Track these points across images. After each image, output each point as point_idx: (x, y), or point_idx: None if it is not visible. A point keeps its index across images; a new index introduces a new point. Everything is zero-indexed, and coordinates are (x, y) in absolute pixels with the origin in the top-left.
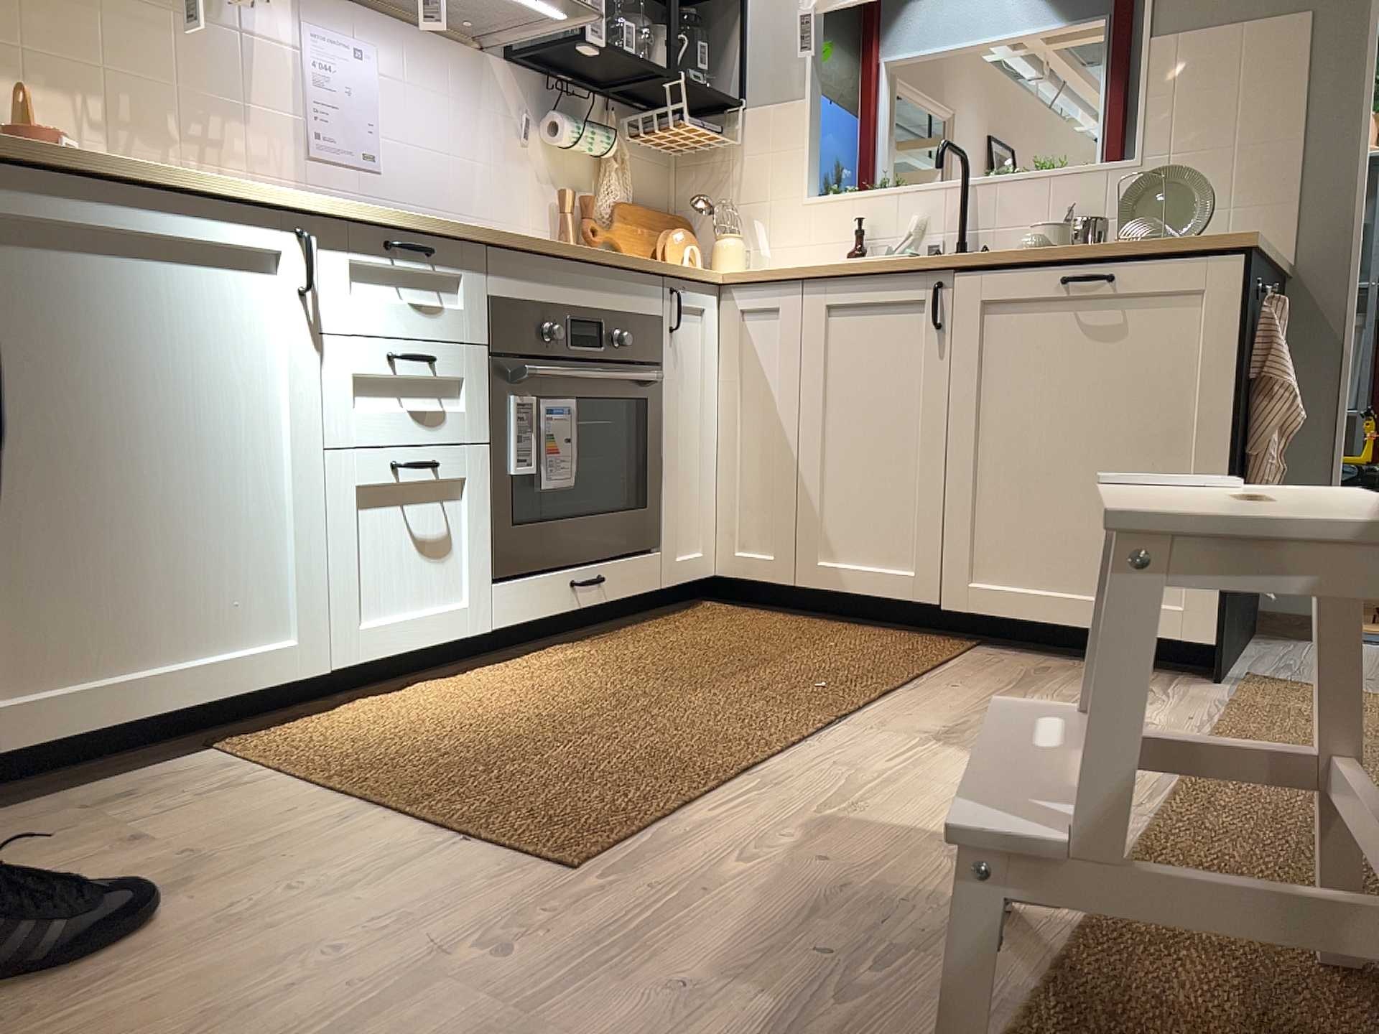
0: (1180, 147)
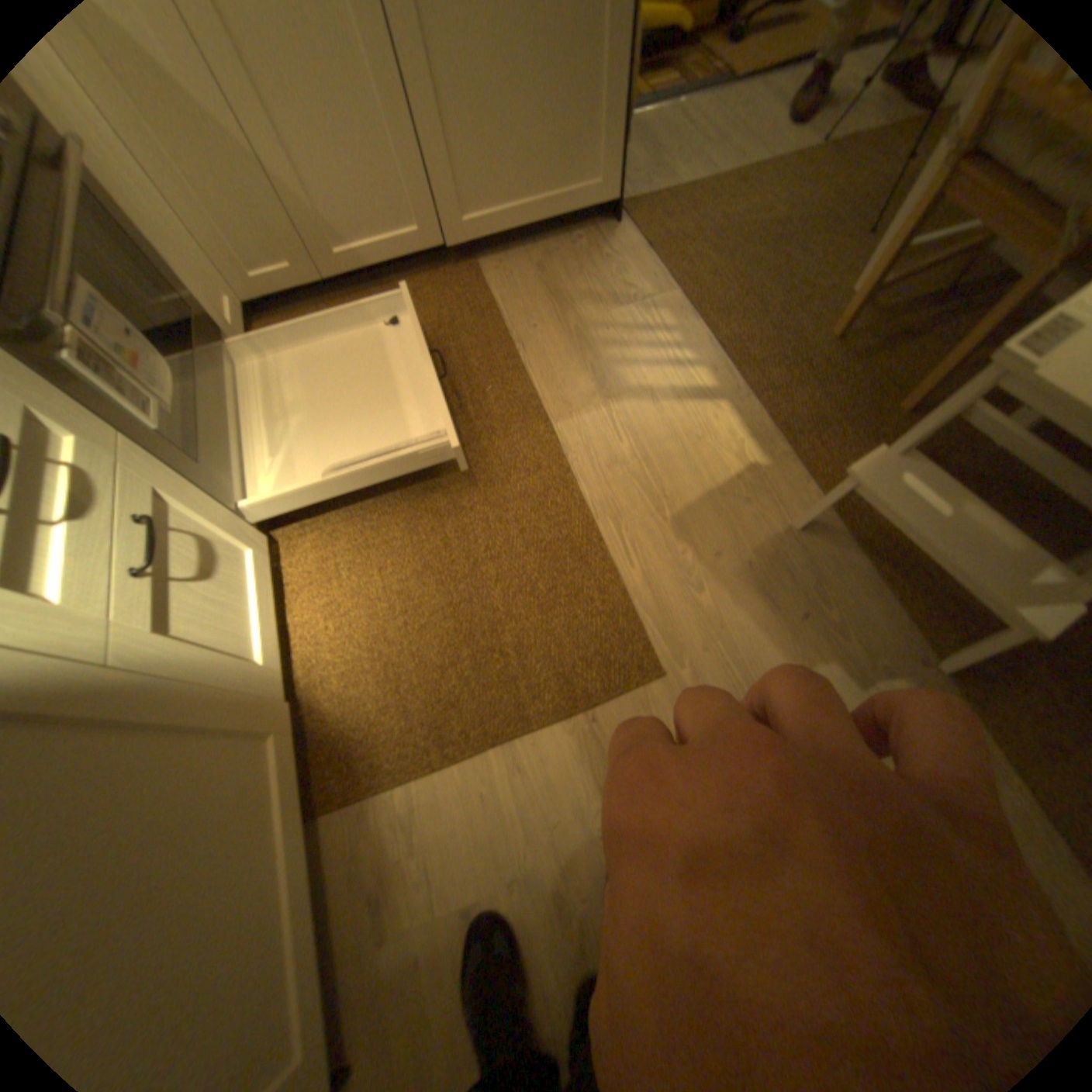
0: None
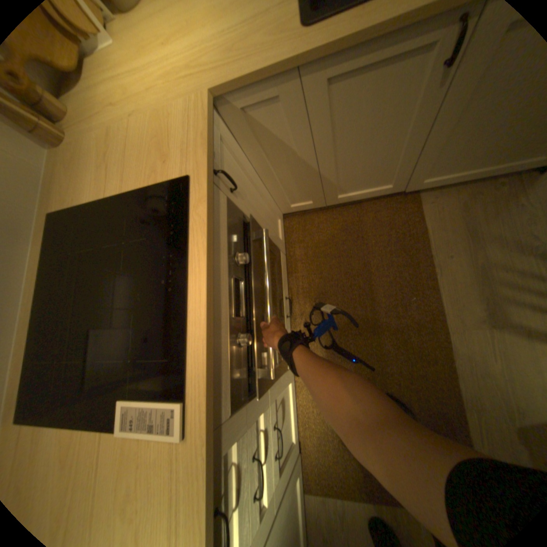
0: None
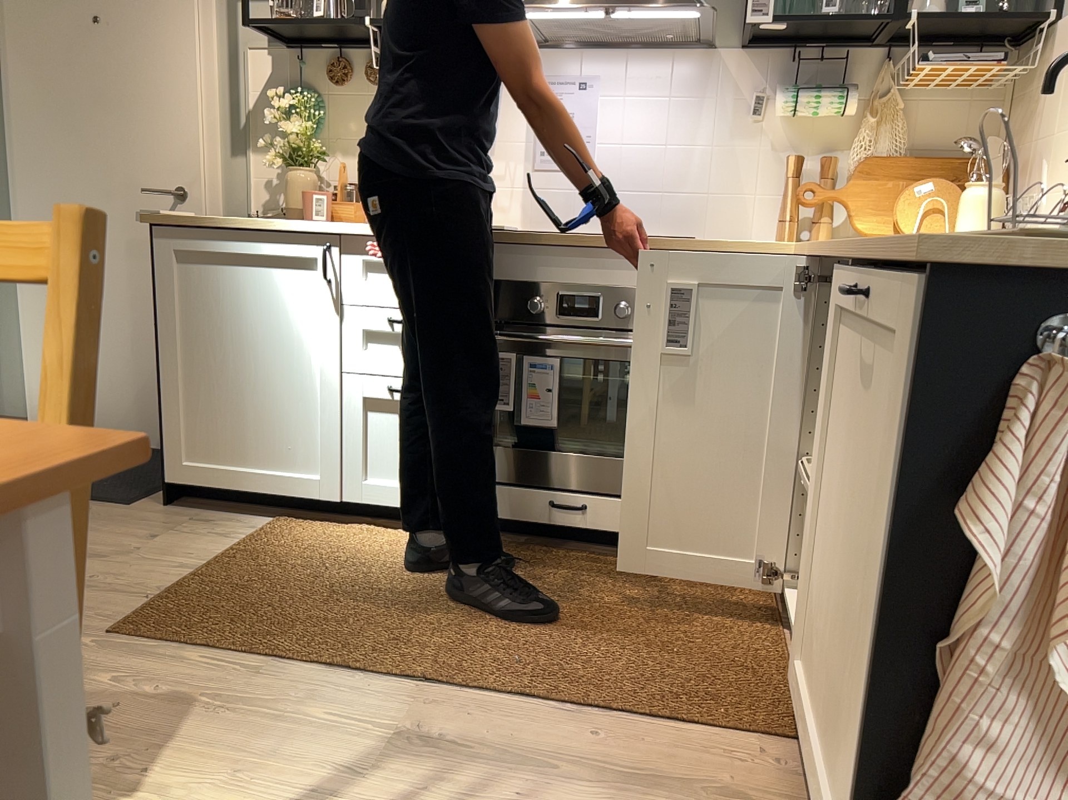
0: None
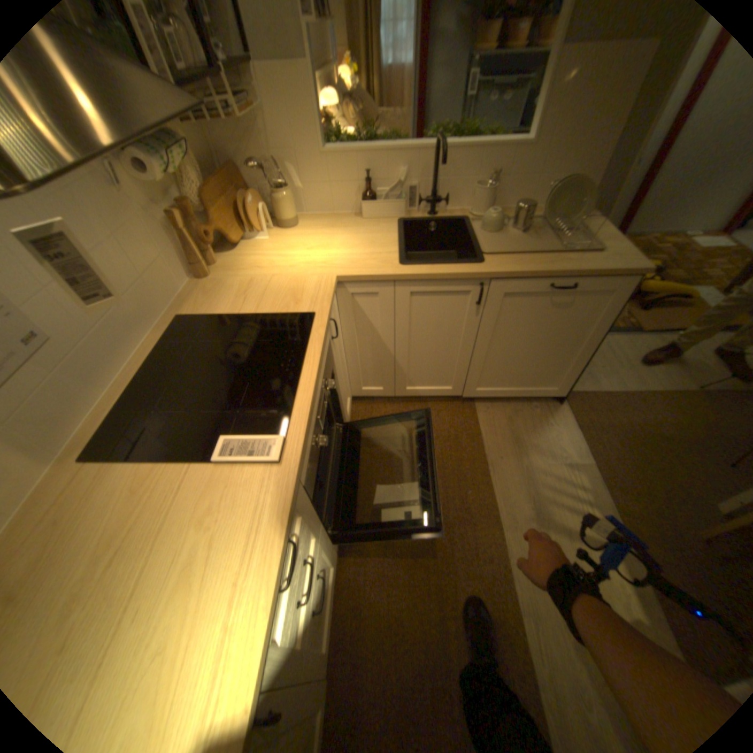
0: (561, 129)
